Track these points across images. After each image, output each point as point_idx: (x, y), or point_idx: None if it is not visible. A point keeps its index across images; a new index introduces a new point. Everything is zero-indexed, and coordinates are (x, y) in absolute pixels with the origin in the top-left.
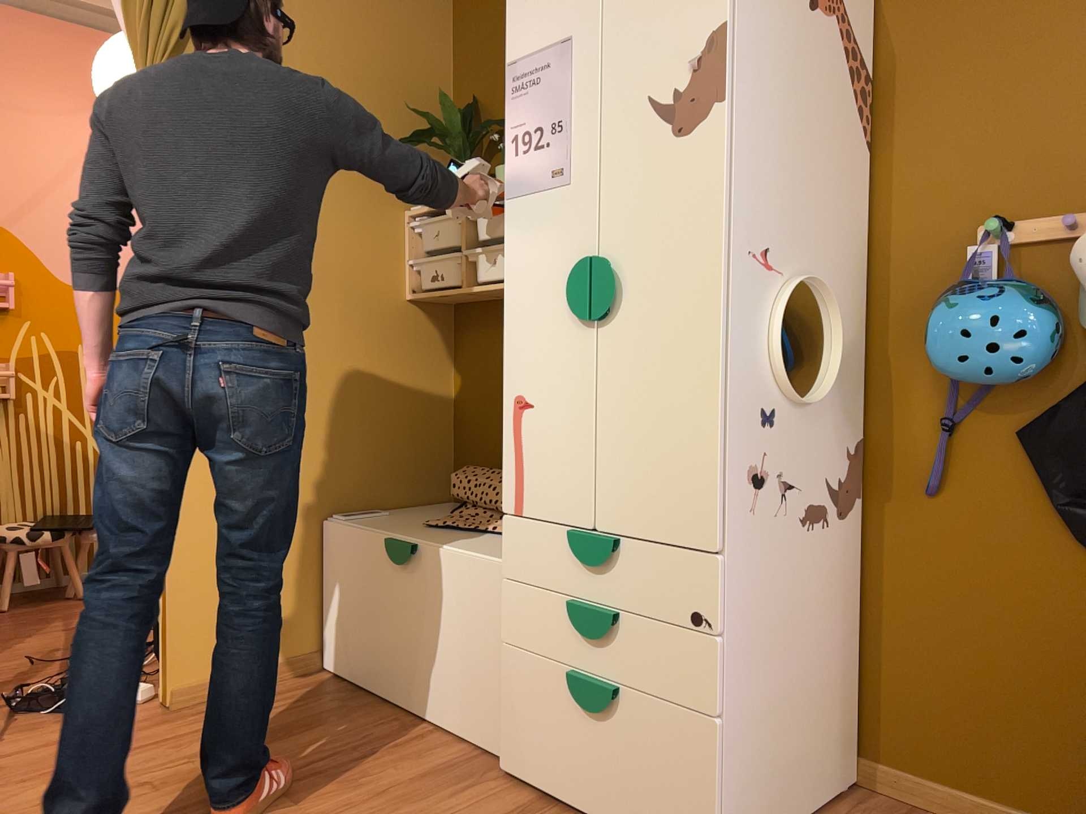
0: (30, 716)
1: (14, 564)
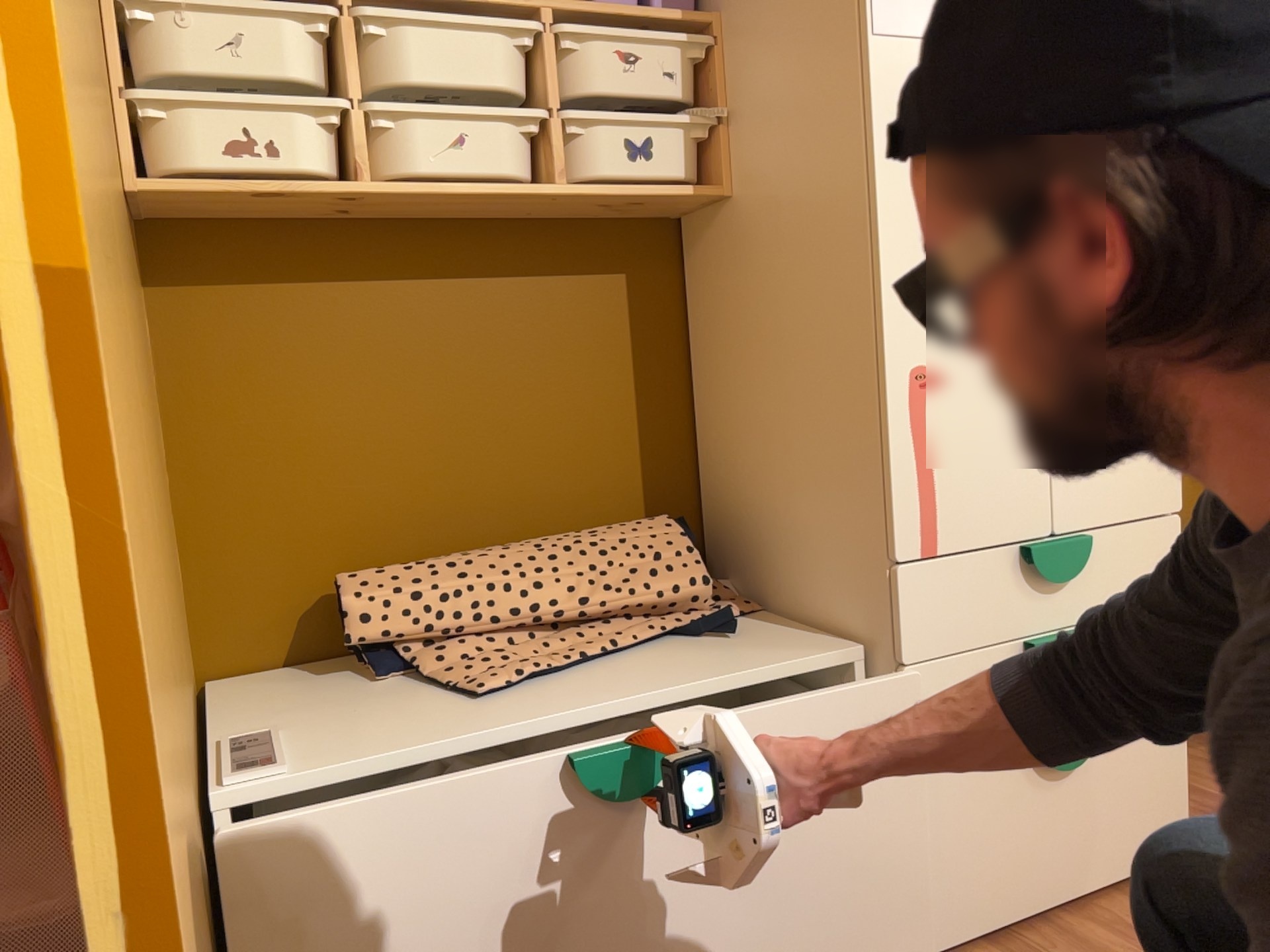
0: None
1: None
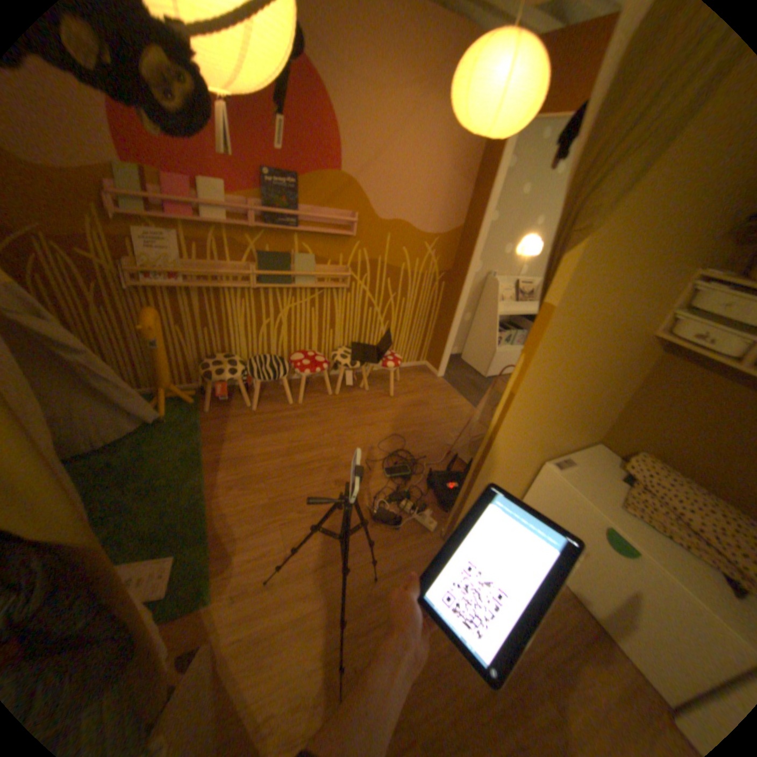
0: (384, 529)
1: (342, 376)
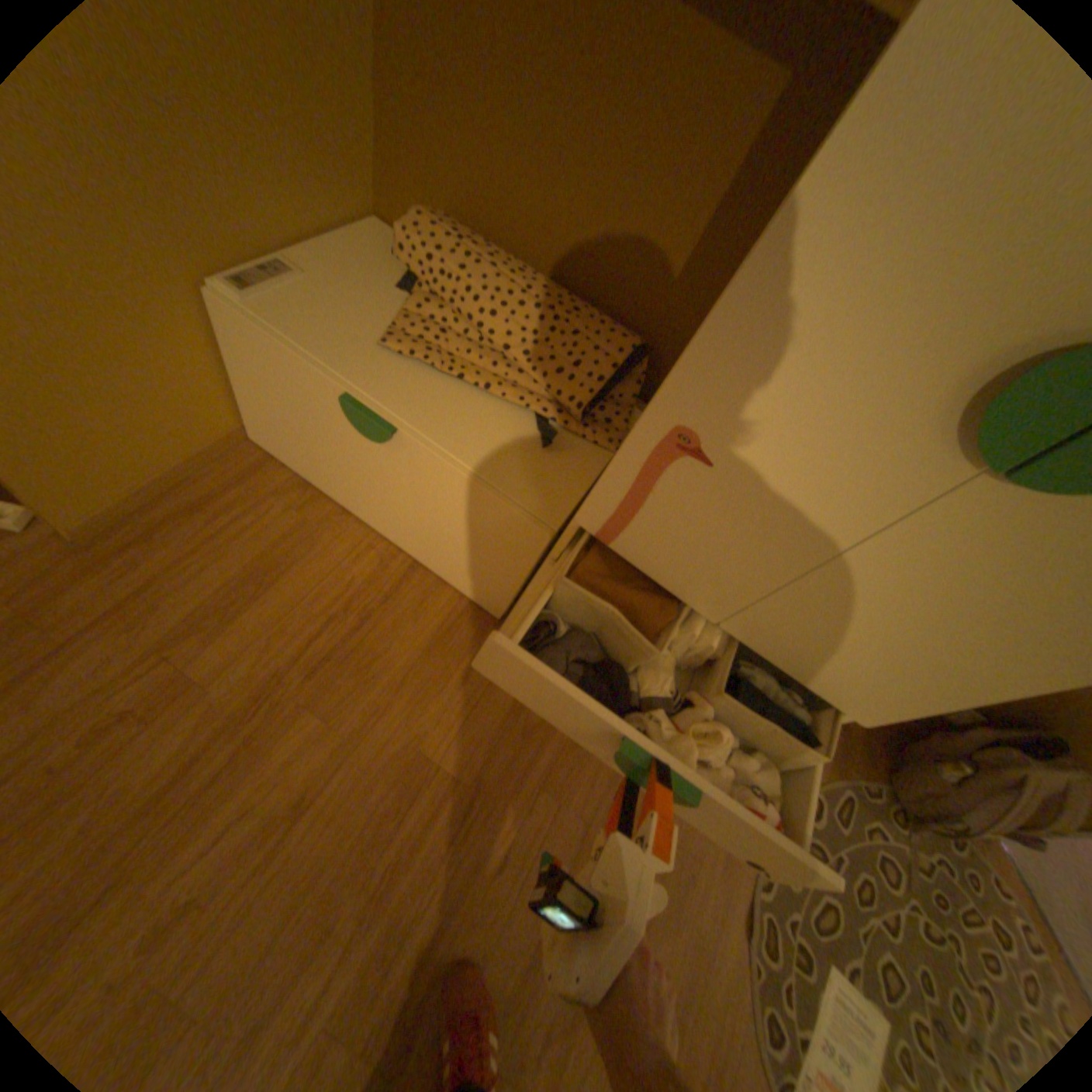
0: None
1: None
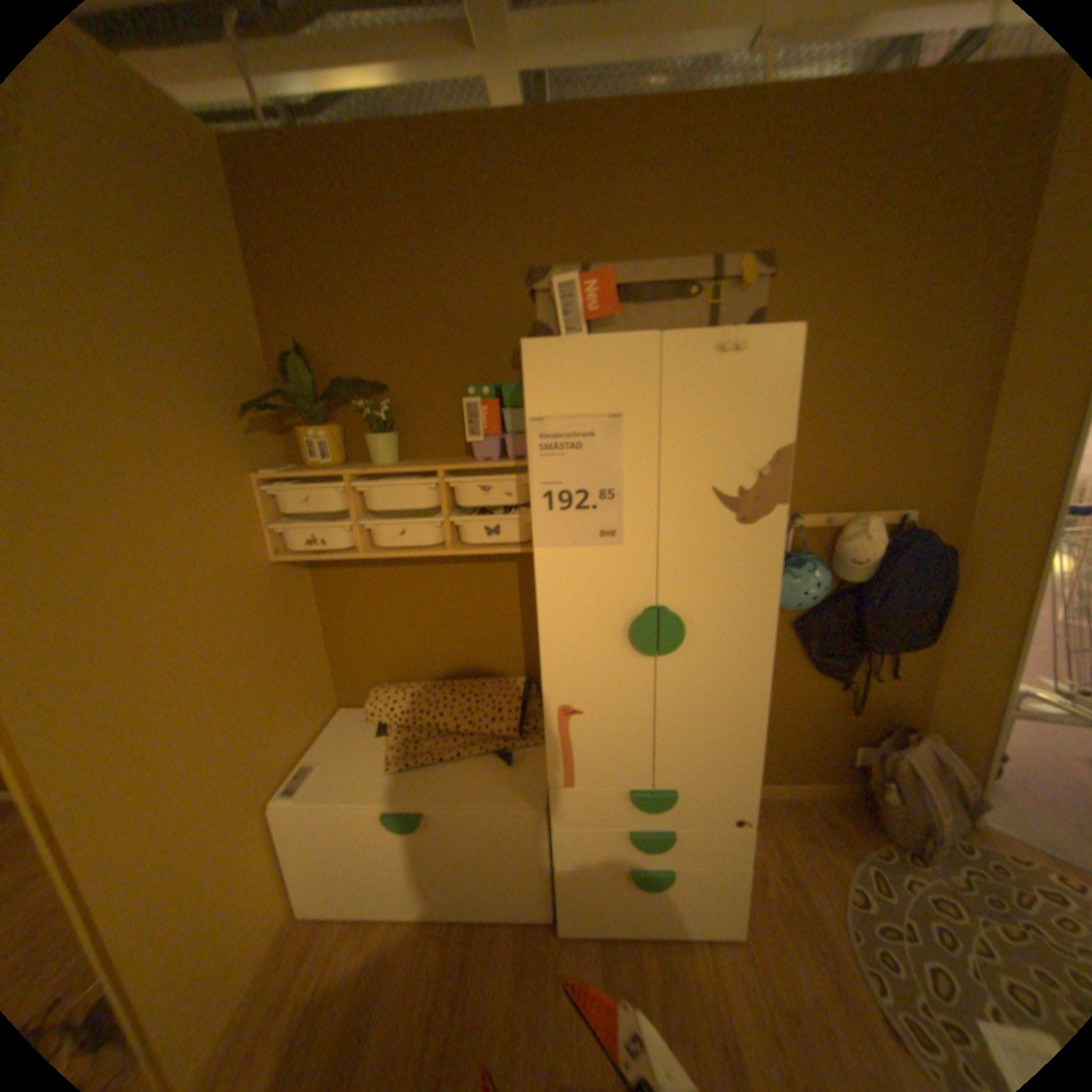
0: None
1: None
